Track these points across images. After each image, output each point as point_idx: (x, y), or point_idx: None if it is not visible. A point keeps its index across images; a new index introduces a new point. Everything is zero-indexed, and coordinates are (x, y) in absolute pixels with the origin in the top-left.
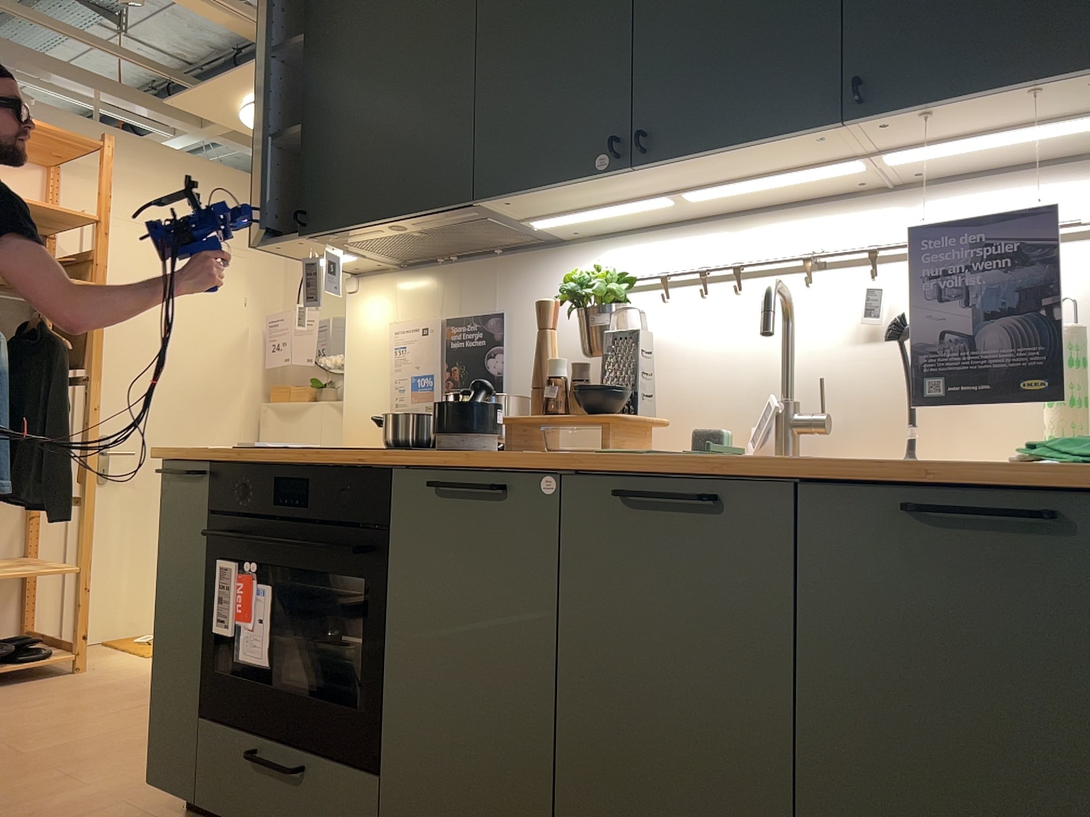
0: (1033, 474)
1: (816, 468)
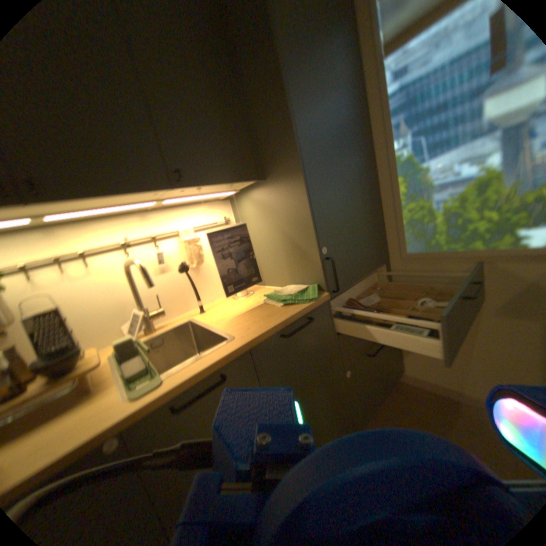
0: (304, 310)
1: (255, 339)
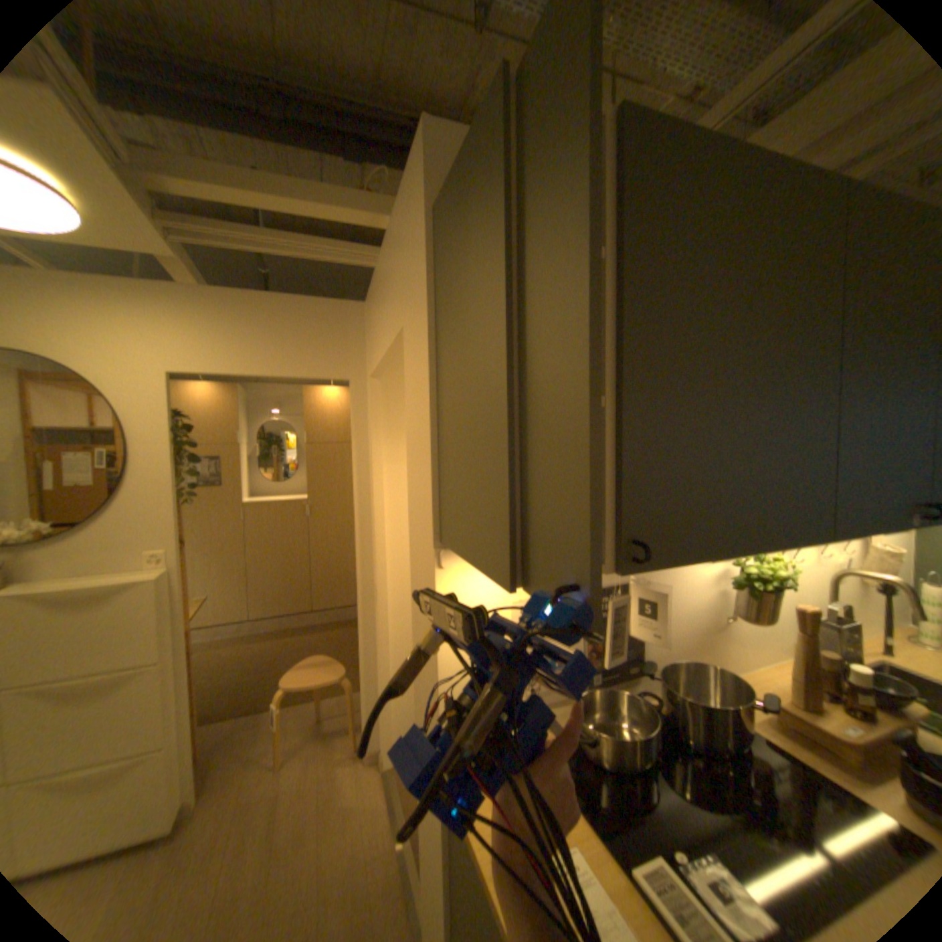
0: None
1: None
